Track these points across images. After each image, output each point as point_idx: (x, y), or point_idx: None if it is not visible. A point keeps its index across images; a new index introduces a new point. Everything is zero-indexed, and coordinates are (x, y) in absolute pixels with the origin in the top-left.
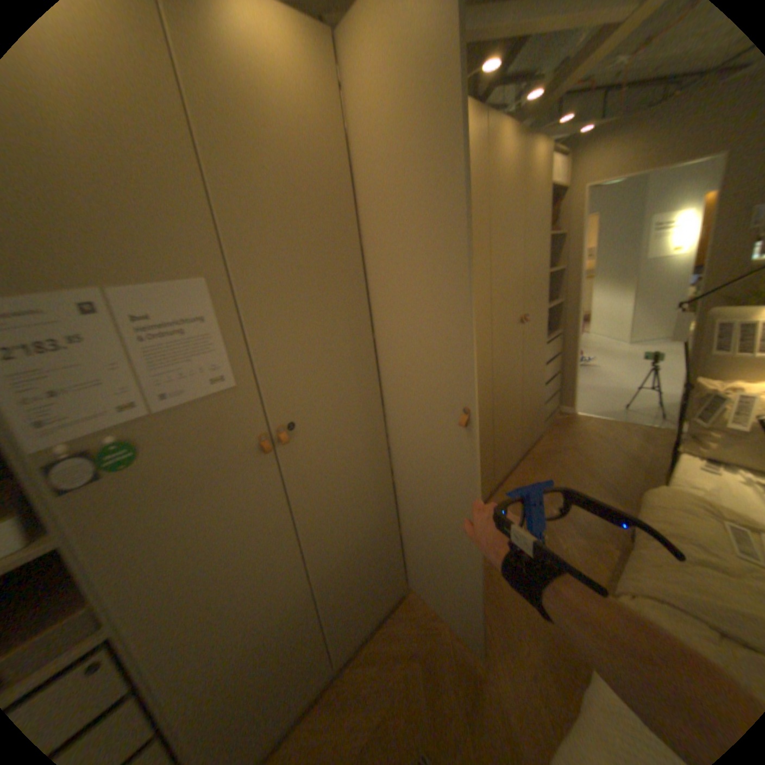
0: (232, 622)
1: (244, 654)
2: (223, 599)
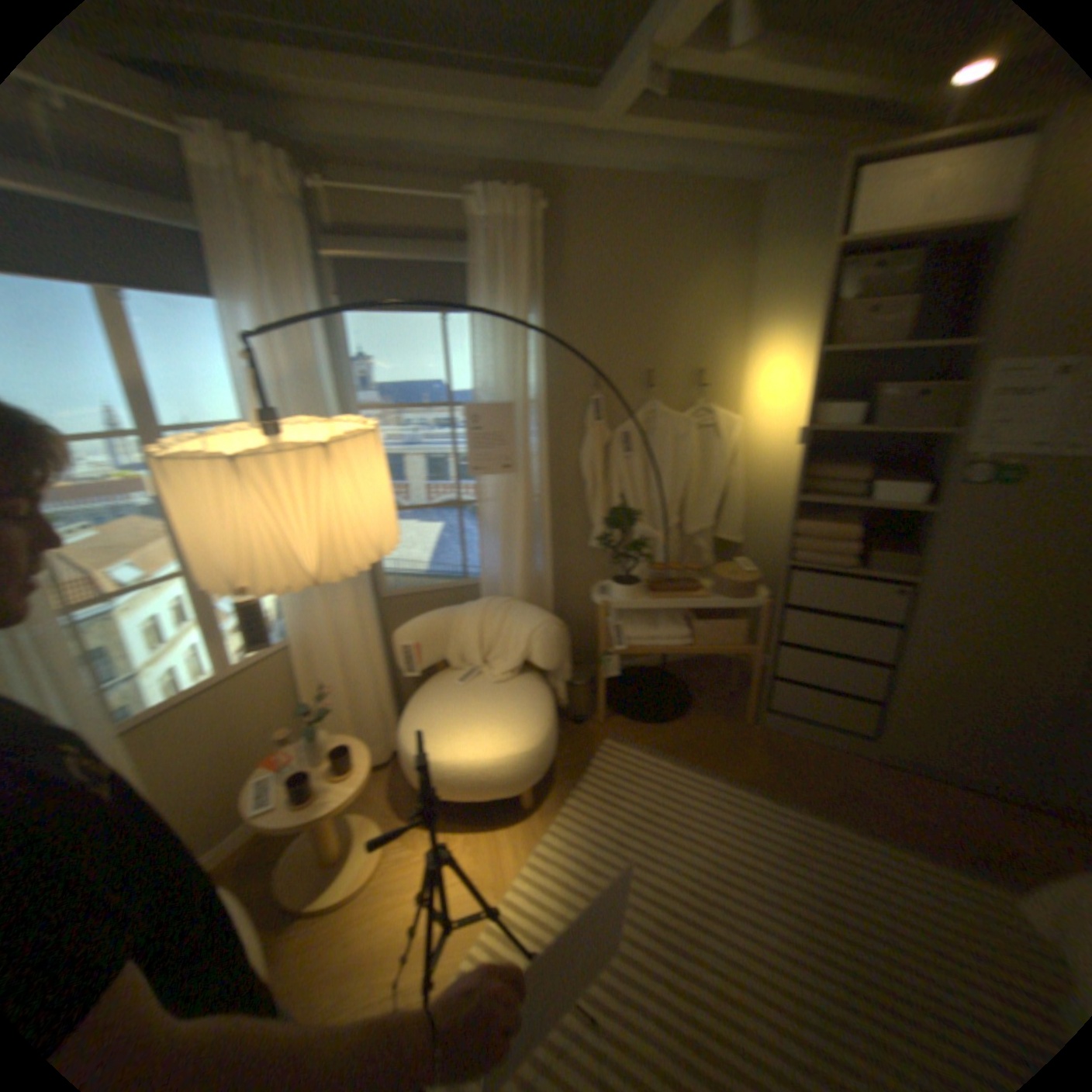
0: (987, 648)
1: (977, 681)
2: (995, 624)
